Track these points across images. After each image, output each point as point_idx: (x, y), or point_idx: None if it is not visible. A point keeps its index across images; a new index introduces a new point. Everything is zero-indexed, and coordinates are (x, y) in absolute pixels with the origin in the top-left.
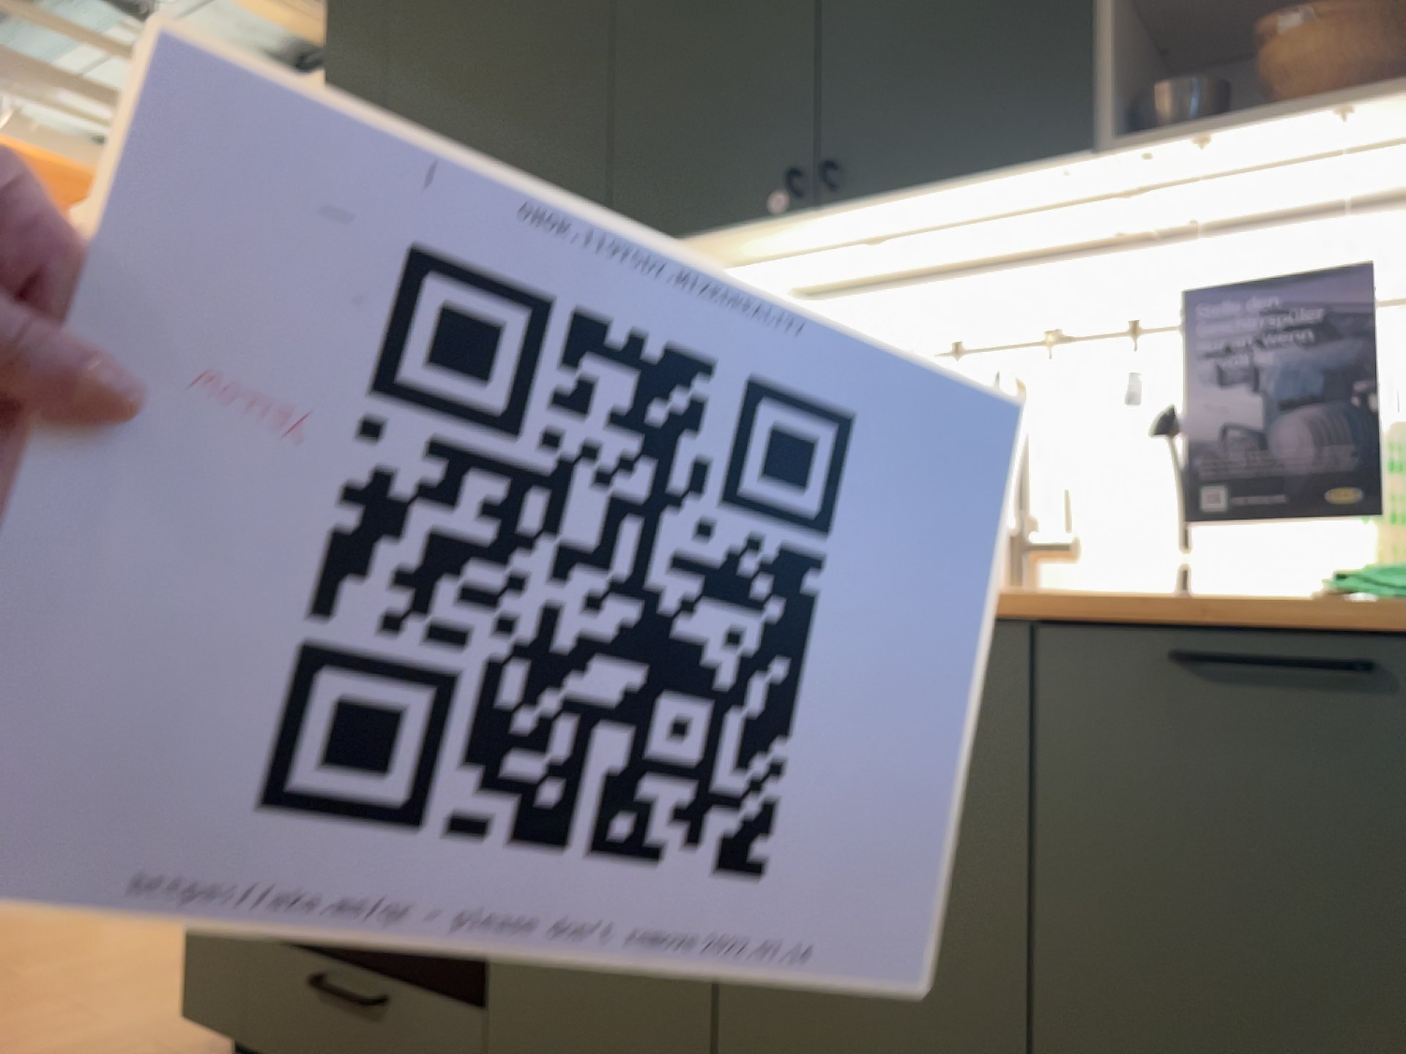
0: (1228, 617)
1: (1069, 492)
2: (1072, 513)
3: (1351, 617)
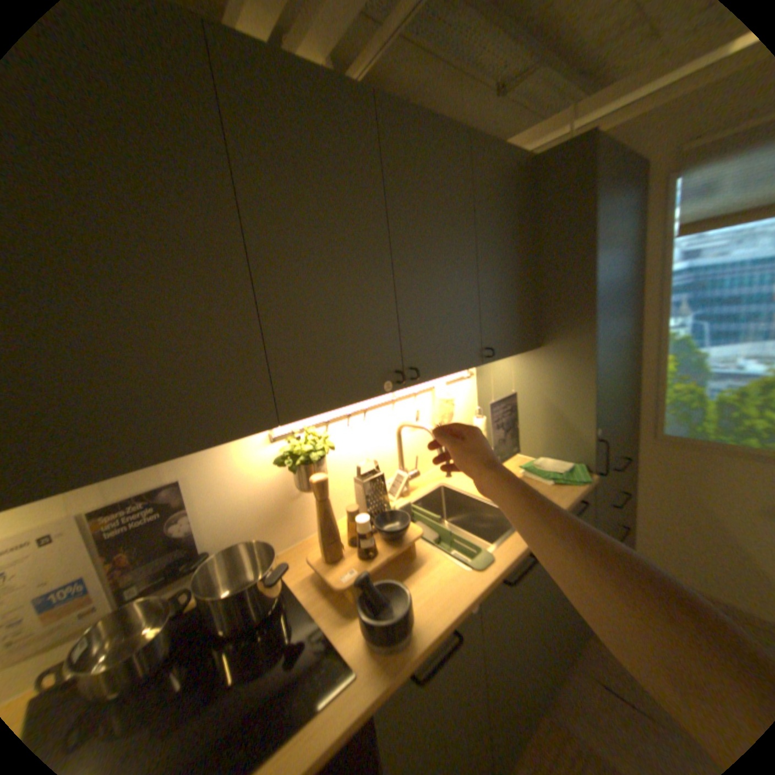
0: (572, 506)
1: (418, 457)
2: (417, 463)
3: (584, 495)
